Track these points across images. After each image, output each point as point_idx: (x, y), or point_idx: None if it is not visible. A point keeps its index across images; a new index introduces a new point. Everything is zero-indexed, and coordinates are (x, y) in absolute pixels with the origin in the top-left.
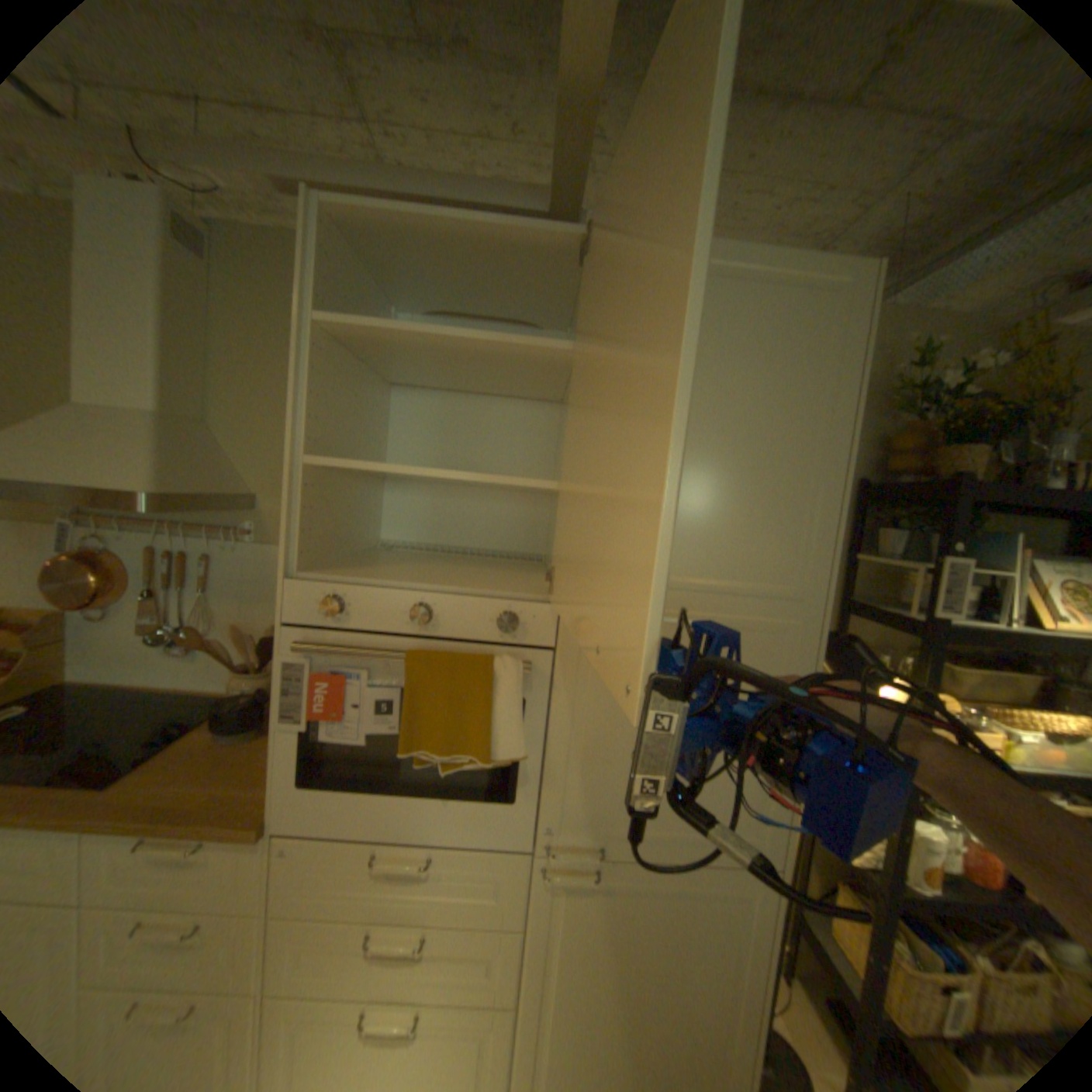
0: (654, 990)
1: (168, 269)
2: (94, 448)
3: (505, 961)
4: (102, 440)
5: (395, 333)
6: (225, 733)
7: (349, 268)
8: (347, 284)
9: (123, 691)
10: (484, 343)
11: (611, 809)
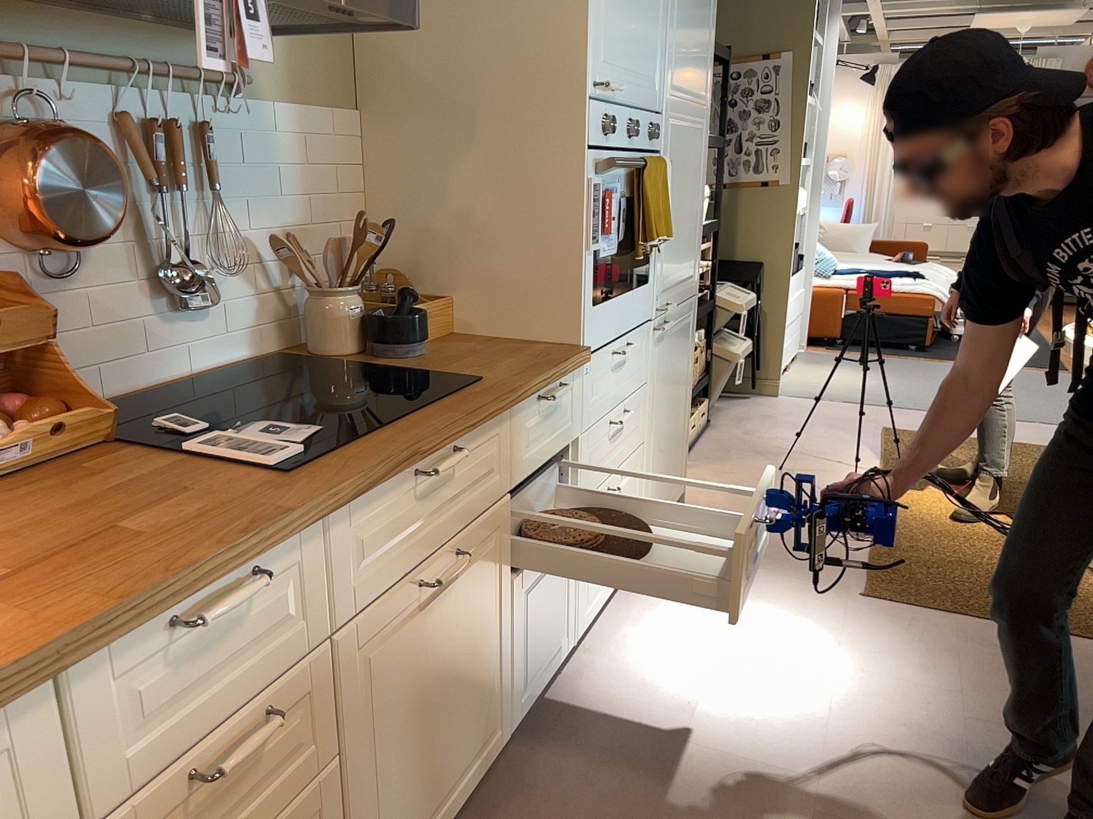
0: (673, 393)
1: None
2: None
3: (643, 406)
4: None
5: None
6: (424, 337)
7: None
8: None
9: (128, 400)
10: None
11: (669, 272)
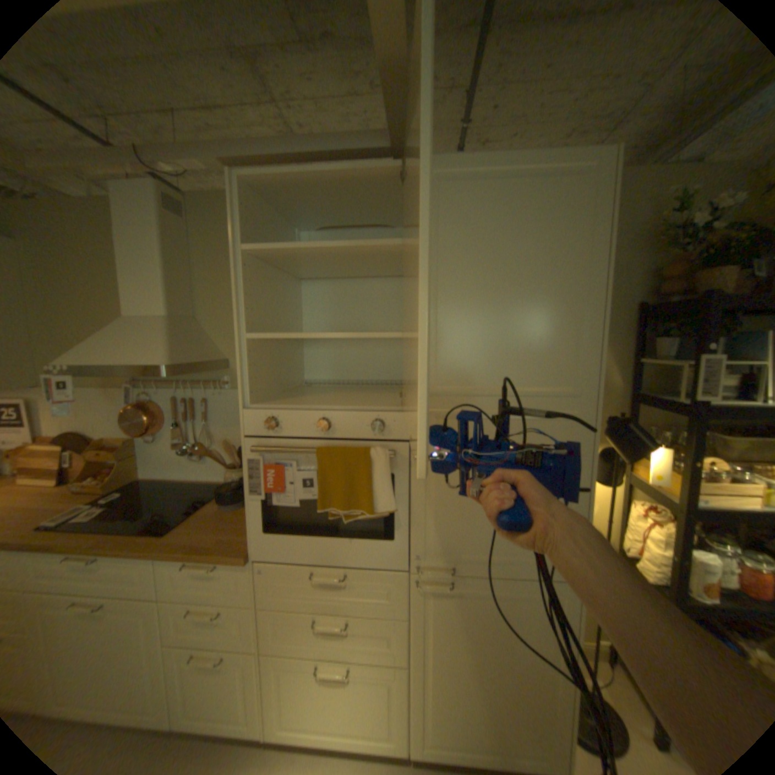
0: (498, 659)
1: (162, 228)
2: (135, 342)
3: (398, 638)
4: (139, 336)
5: (289, 251)
6: (224, 504)
7: (262, 211)
8: (263, 221)
9: (168, 483)
10: (344, 249)
11: (457, 542)
